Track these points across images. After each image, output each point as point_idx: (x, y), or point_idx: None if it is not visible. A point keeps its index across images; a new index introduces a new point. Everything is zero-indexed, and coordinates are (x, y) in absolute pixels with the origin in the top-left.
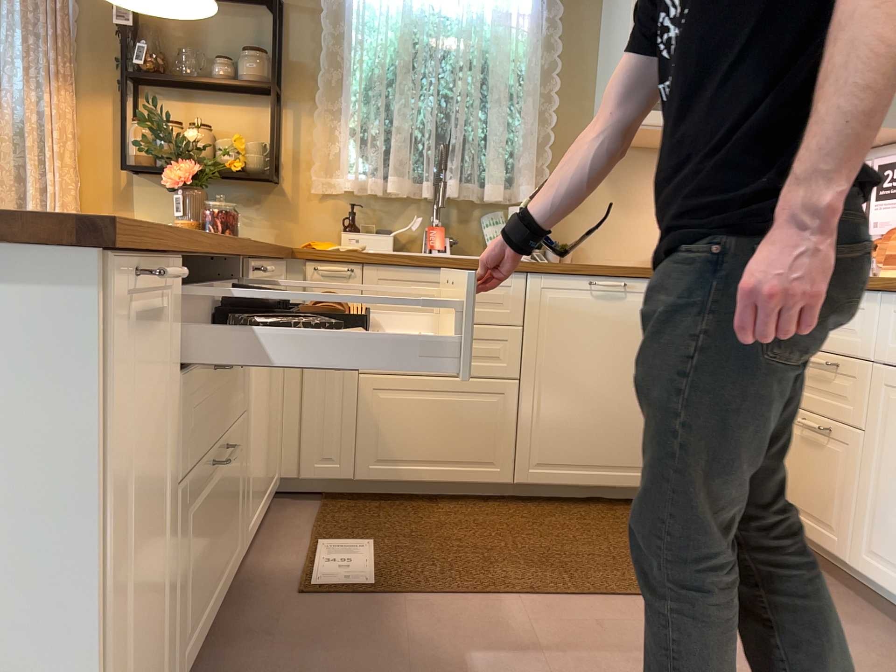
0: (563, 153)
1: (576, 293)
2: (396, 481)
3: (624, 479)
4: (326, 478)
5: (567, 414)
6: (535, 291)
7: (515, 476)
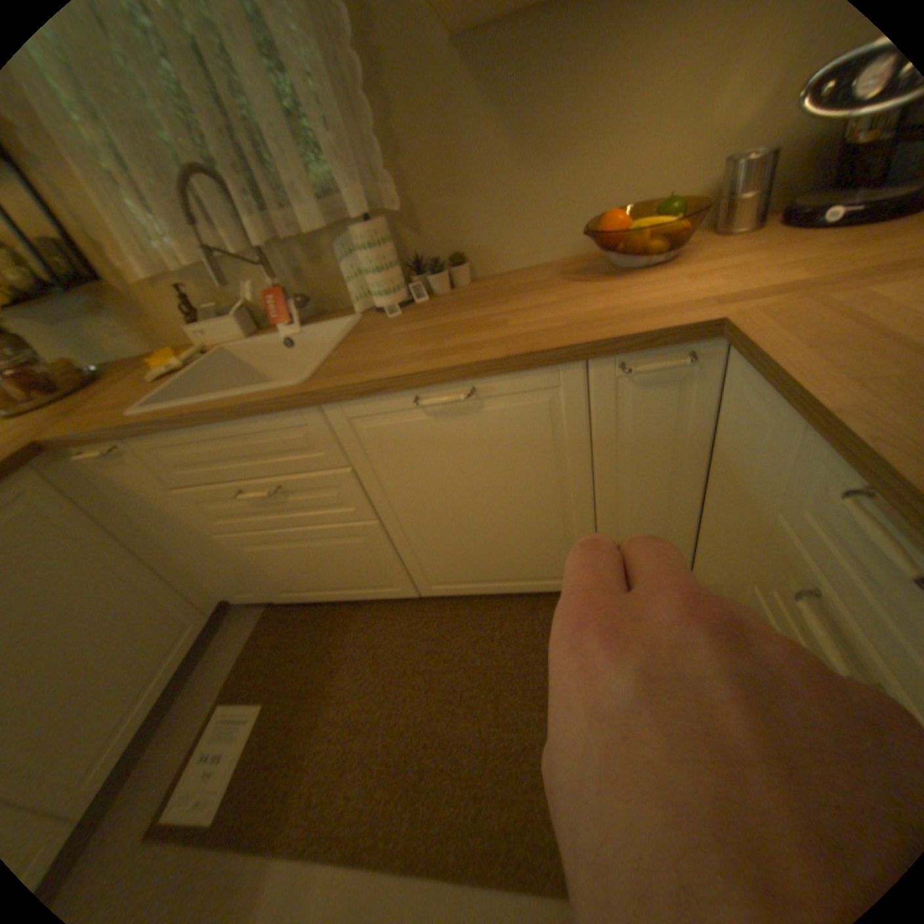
0: (405, 90)
1: (402, 417)
2: (310, 600)
3: (540, 586)
4: (254, 601)
5: (451, 542)
6: (343, 426)
7: (420, 589)
